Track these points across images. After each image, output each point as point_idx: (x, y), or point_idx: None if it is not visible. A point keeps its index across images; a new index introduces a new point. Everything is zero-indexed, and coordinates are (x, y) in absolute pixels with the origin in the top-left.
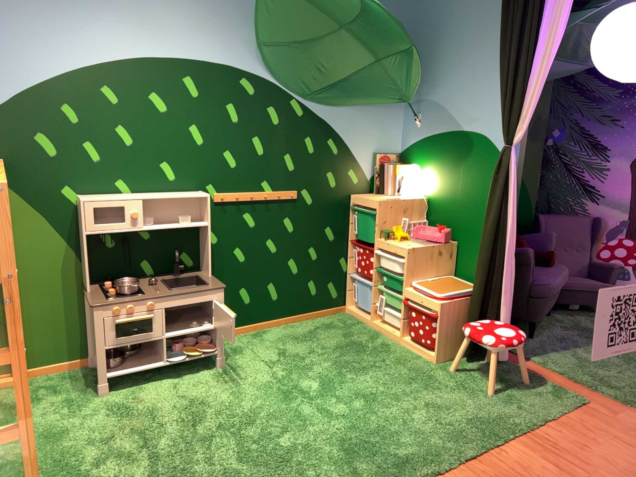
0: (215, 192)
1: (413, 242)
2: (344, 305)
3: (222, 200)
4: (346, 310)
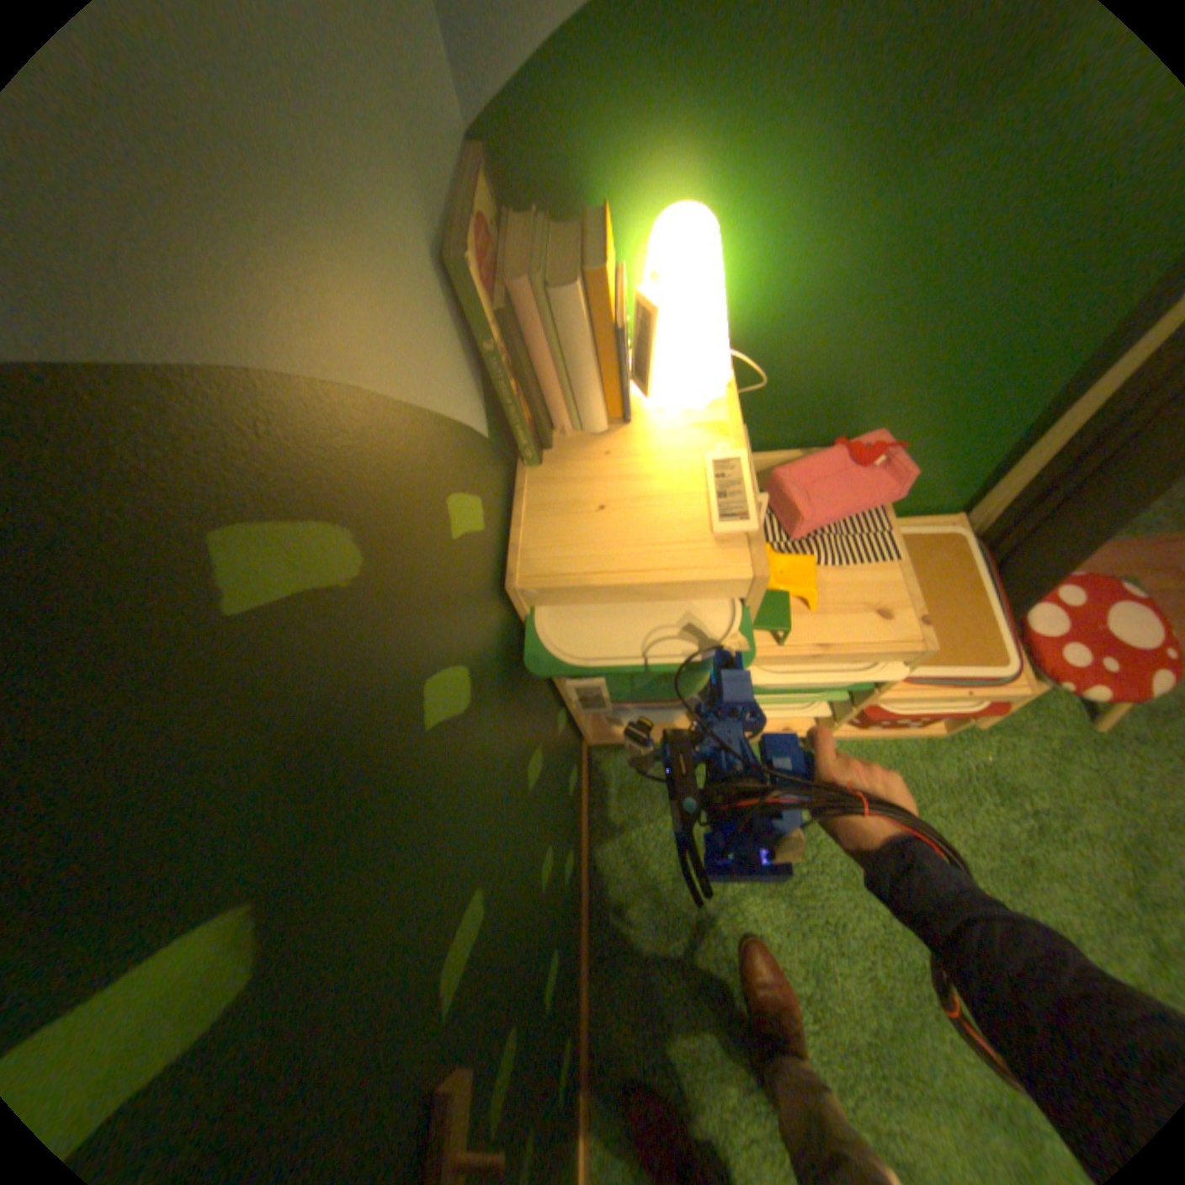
0: None
1: (843, 558)
2: (584, 740)
3: None
4: (594, 739)
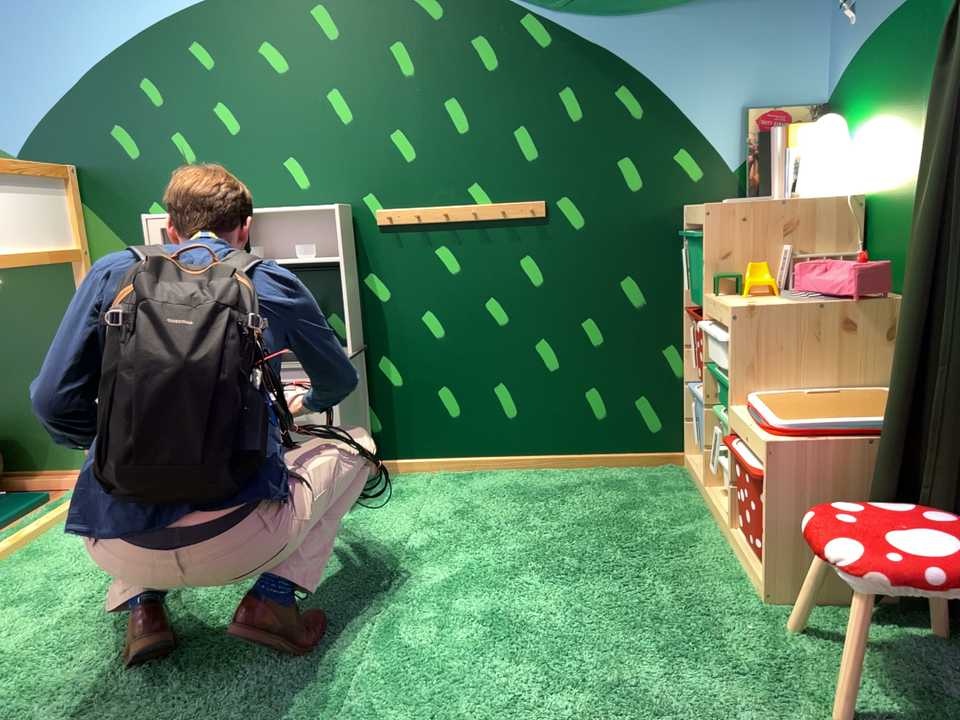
0: (376, 206)
1: (787, 299)
2: (682, 452)
3: (386, 218)
4: (686, 465)
